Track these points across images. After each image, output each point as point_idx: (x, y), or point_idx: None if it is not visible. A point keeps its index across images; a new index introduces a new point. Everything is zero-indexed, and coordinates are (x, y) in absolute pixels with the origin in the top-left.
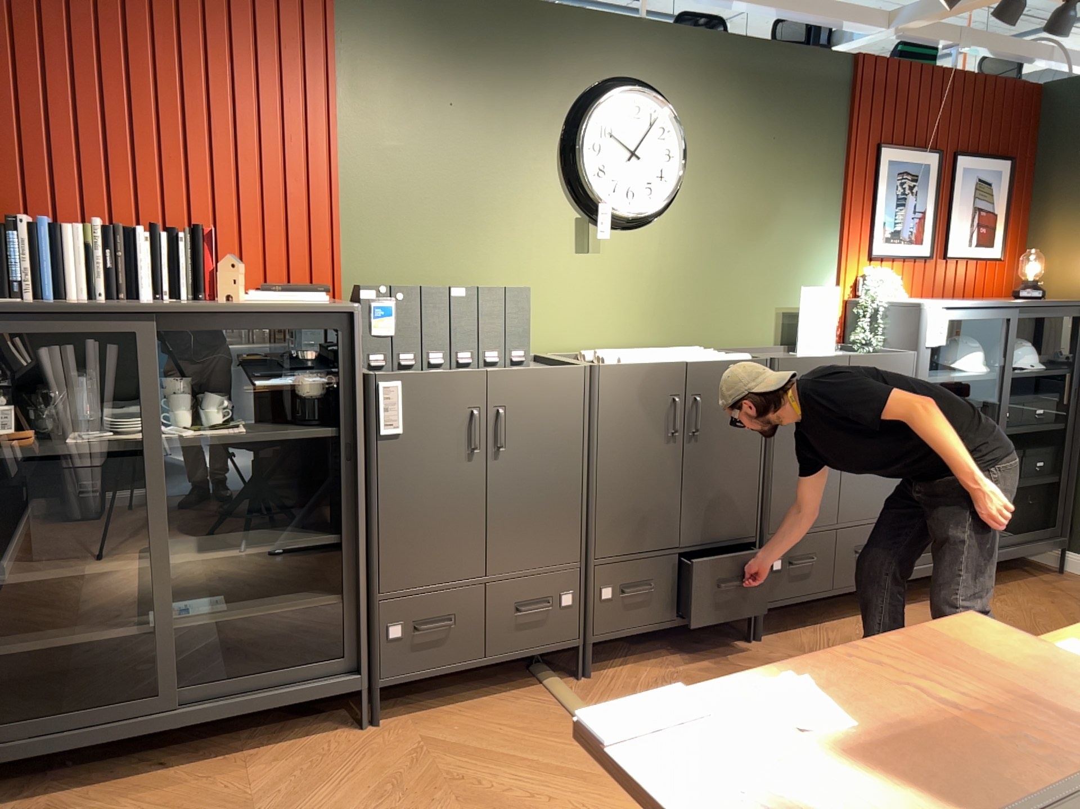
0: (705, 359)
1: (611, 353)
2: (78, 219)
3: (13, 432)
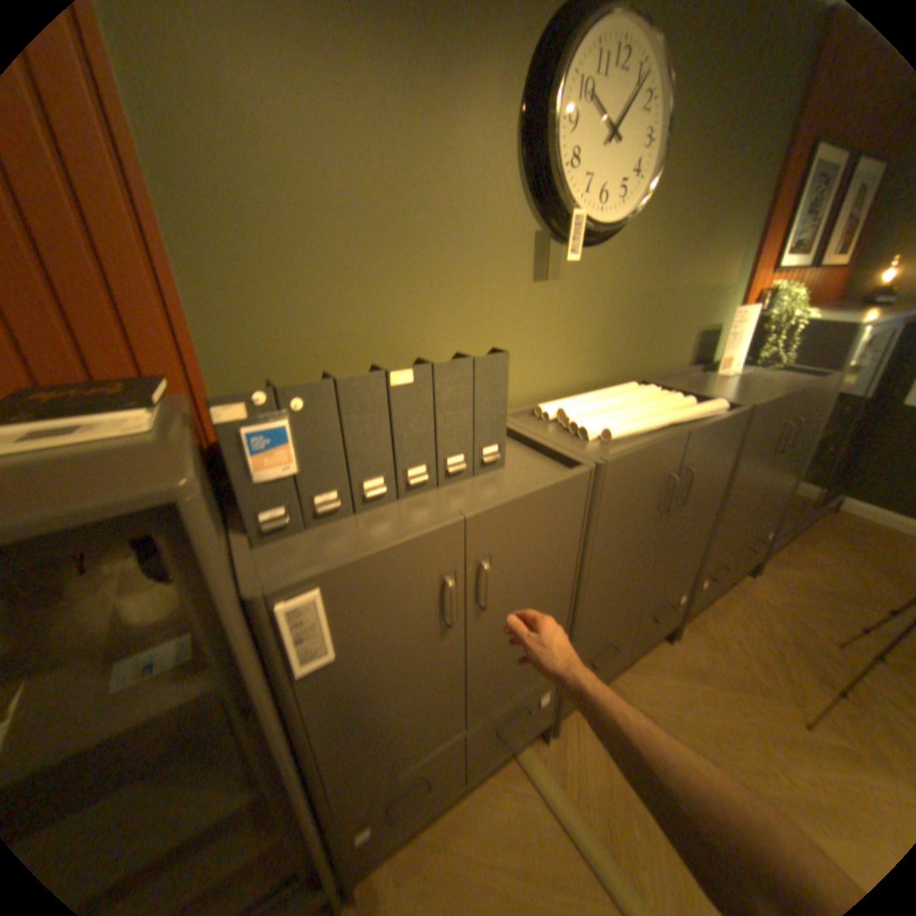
0: (689, 414)
1: (584, 415)
2: None
3: None
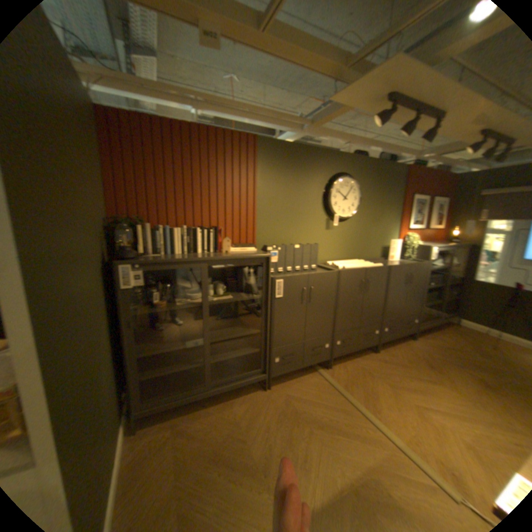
0: (369, 266)
1: (339, 264)
2: (173, 223)
3: (157, 301)
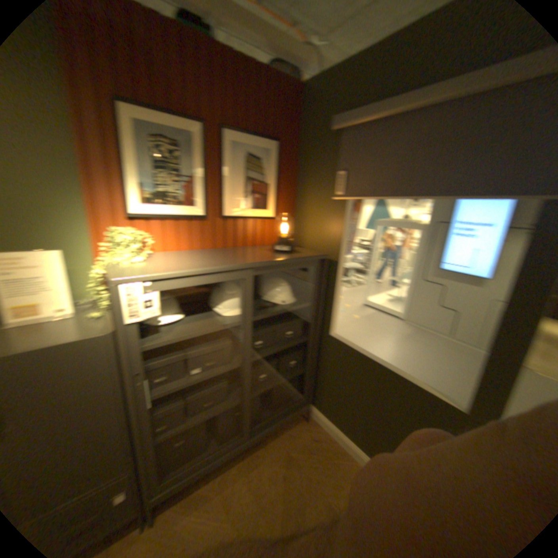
0: None
1: None
2: None
3: None
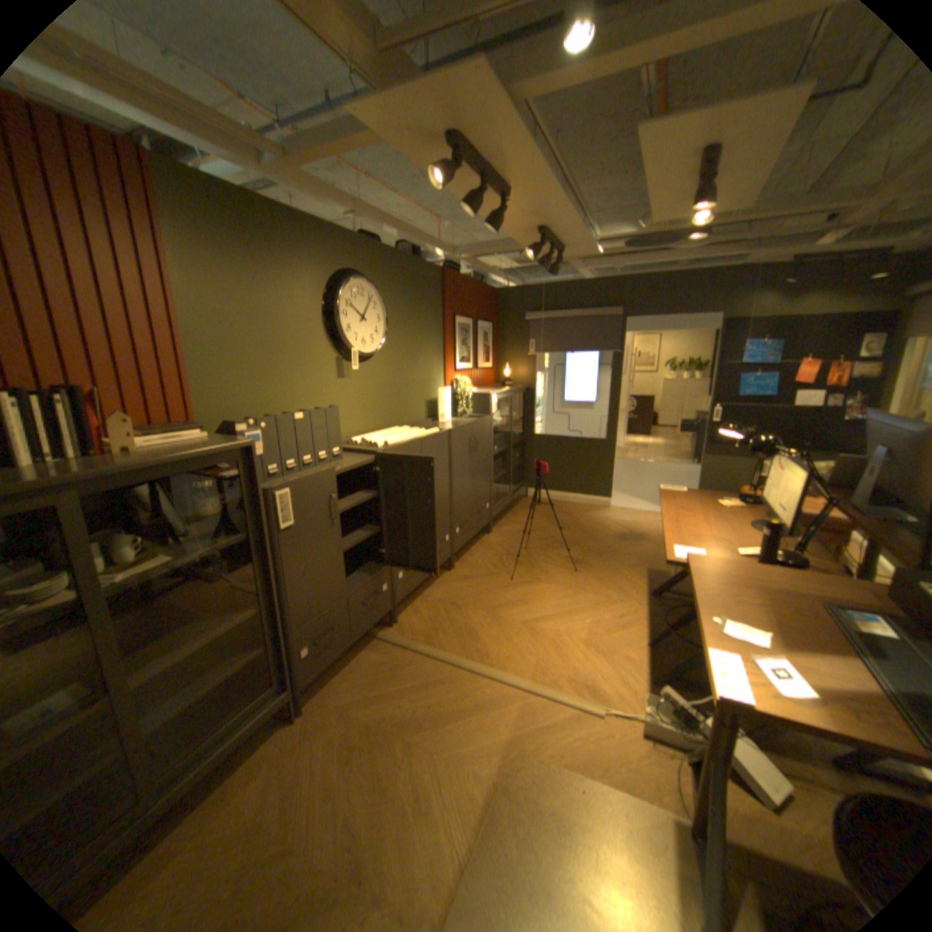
0: (422, 435)
1: (375, 439)
2: None
3: None
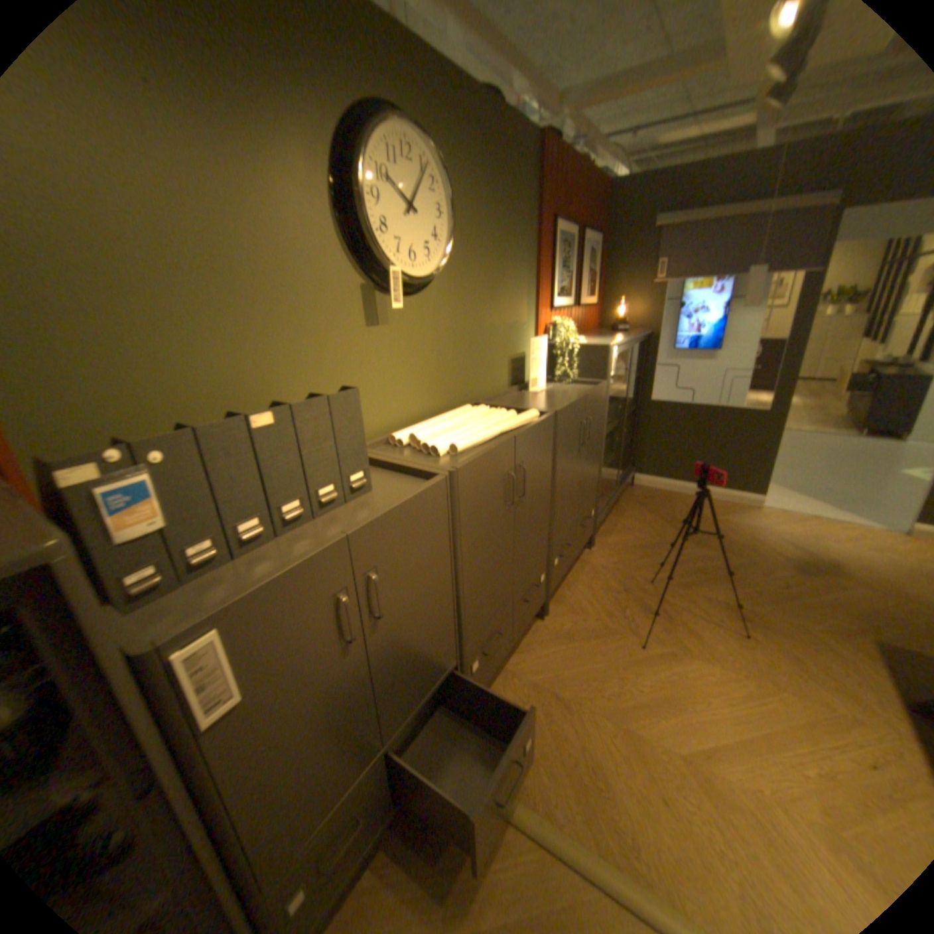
0: (512, 424)
1: (432, 436)
2: None
3: None
